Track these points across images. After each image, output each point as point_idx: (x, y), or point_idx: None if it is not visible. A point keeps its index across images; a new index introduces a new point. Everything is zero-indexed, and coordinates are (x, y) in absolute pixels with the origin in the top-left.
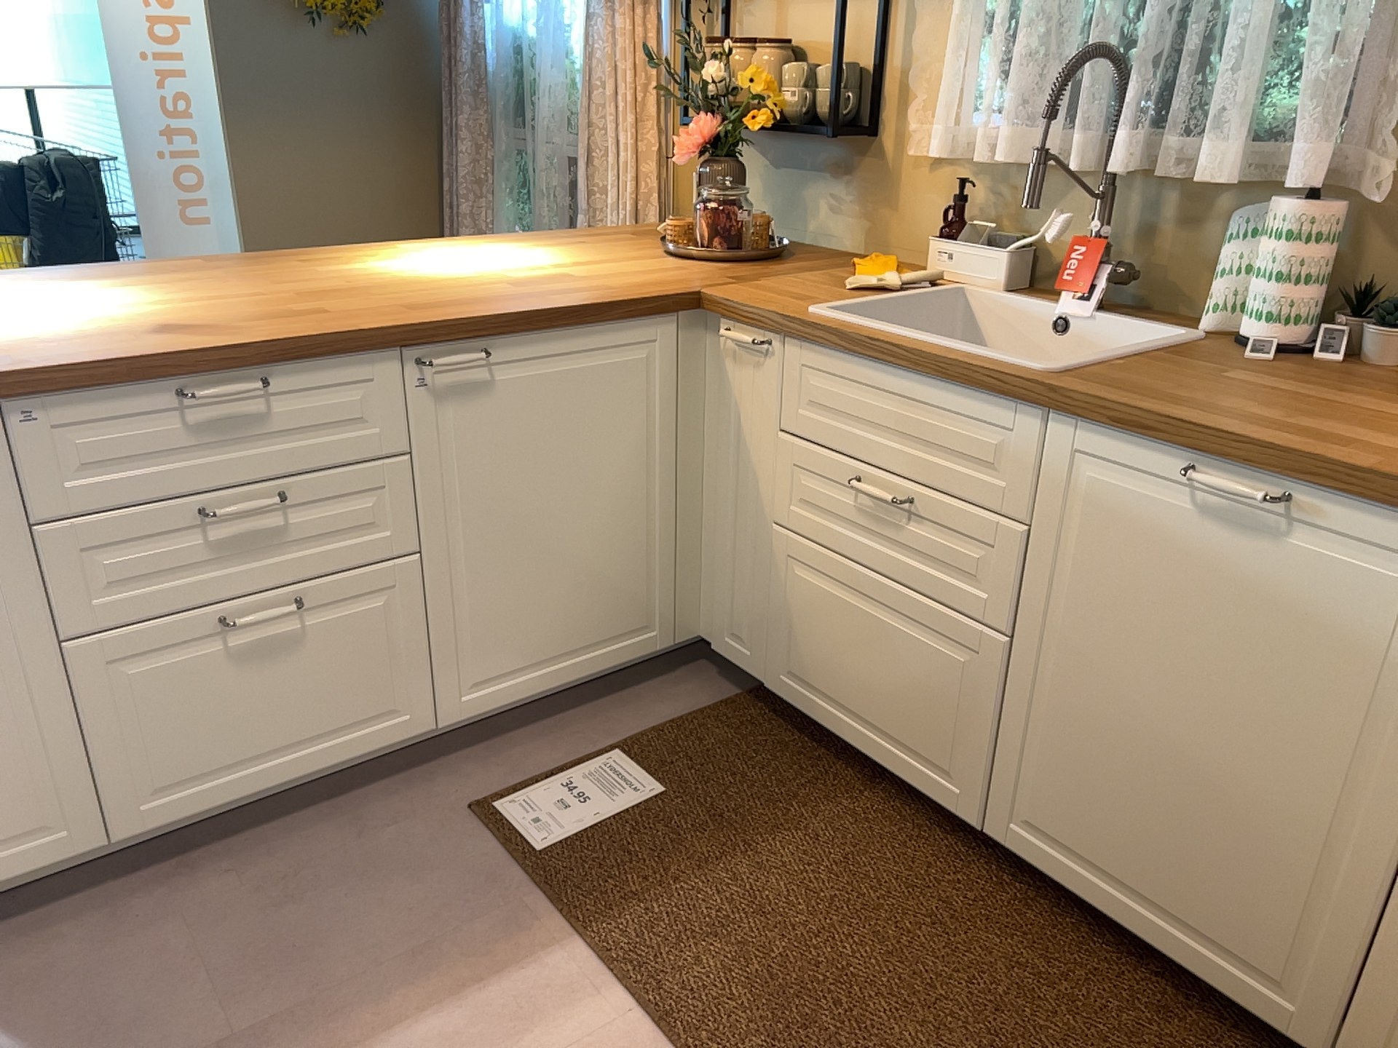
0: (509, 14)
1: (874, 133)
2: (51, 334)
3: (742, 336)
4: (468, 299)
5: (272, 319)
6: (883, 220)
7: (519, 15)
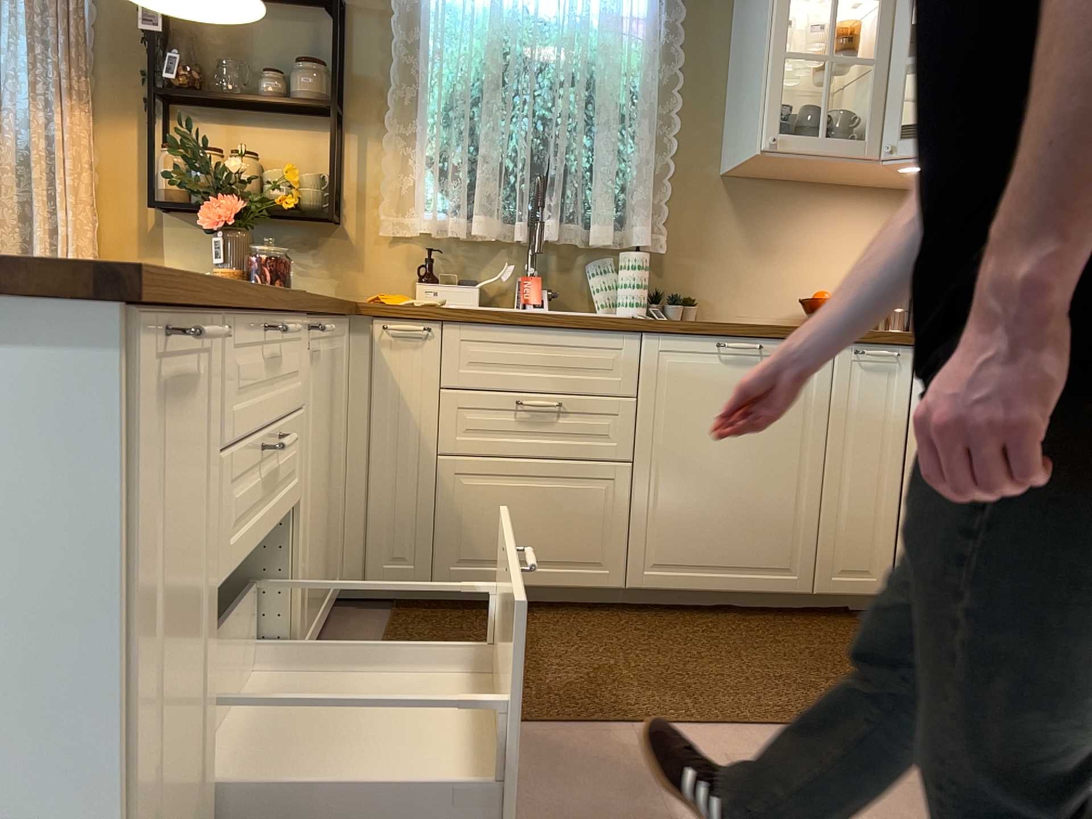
0: None
1: (342, 220)
2: None
3: (411, 327)
4: None
5: None
6: (354, 277)
7: None
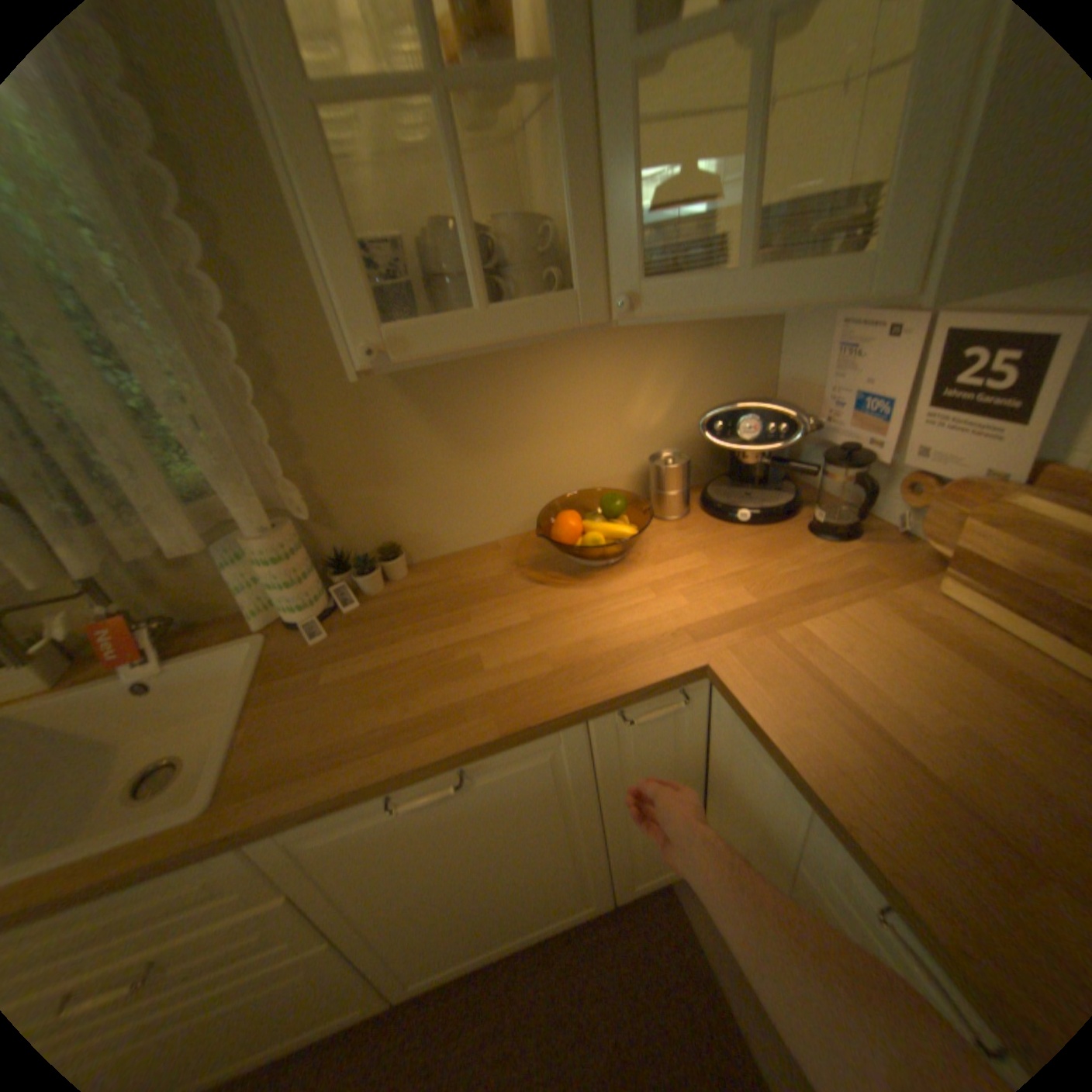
0: None
1: None
2: None
3: None
4: None
5: None
6: None
7: None
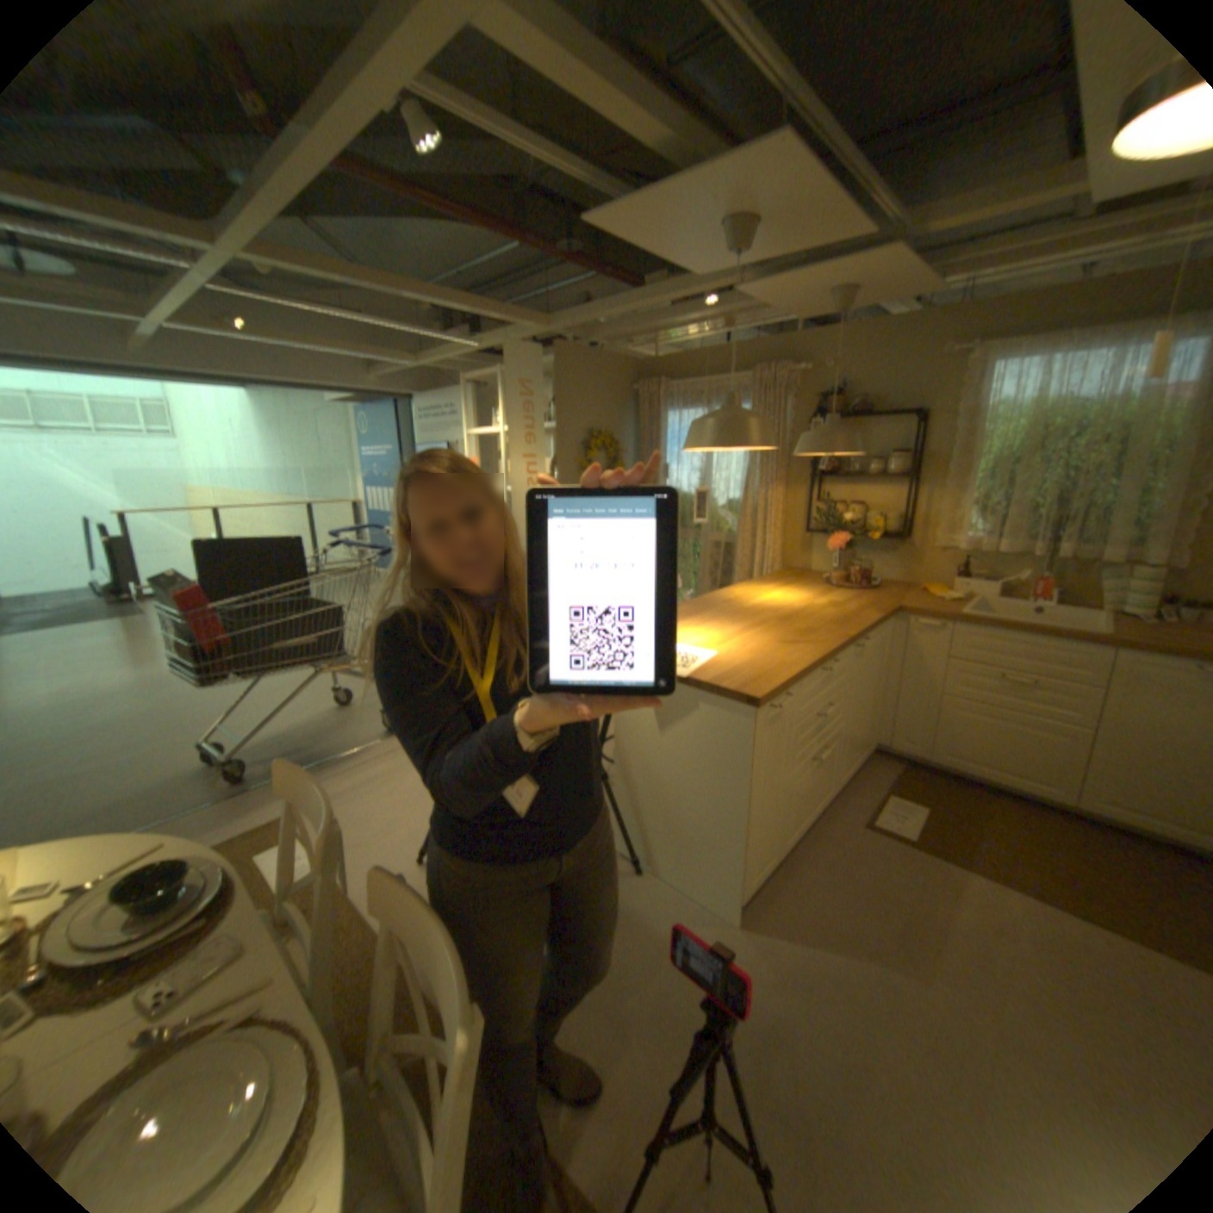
0: (676, 483)
1: (910, 536)
2: (755, 649)
3: (932, 623)
4: (840, 618)
5: (807, 634)
6: (914, 569)
7: (680, 483)
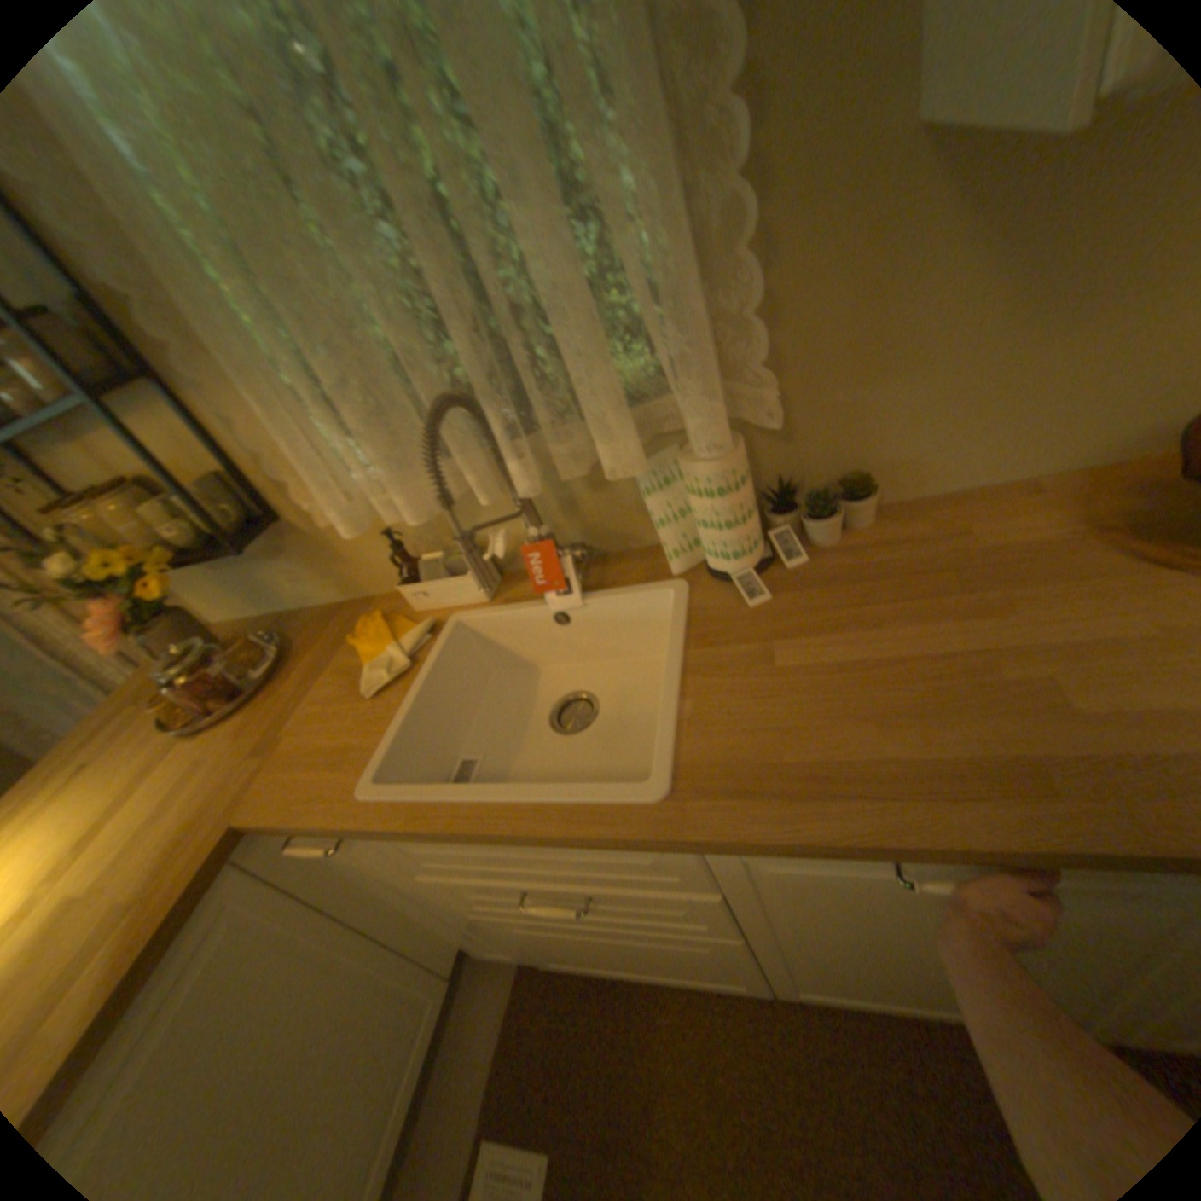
0: None
1: (270, 514)
2: None
3: (308, 855)
4: None
5: None
6: (339, 572)
7: None
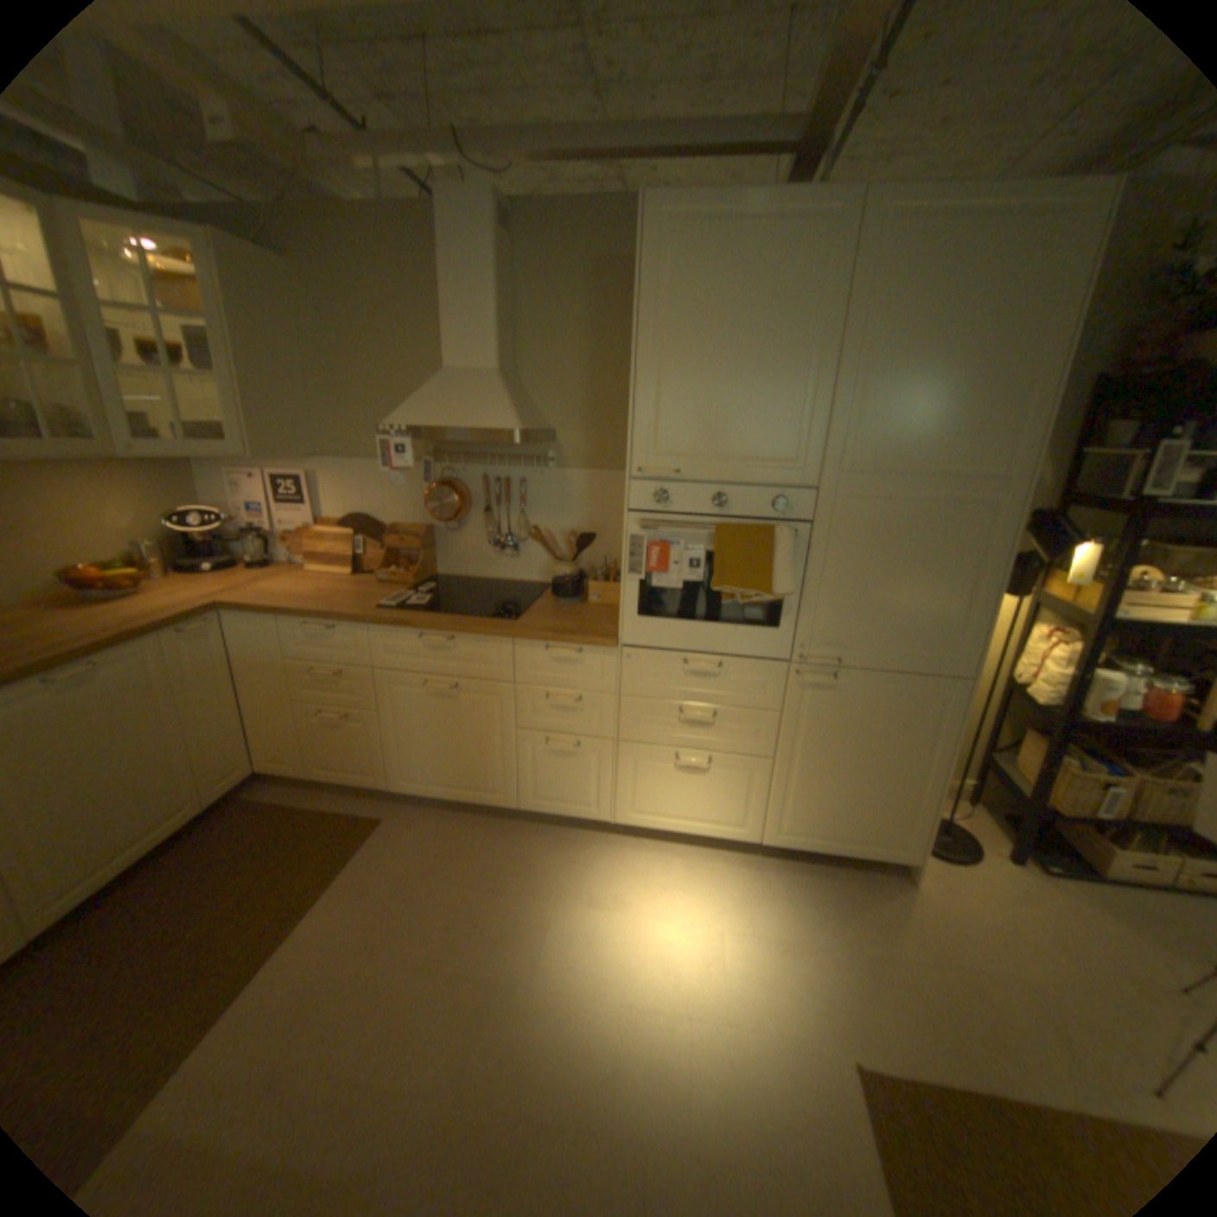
0: None
1: None
2: None
3: None
4: None
5: None
6: None
7: None
